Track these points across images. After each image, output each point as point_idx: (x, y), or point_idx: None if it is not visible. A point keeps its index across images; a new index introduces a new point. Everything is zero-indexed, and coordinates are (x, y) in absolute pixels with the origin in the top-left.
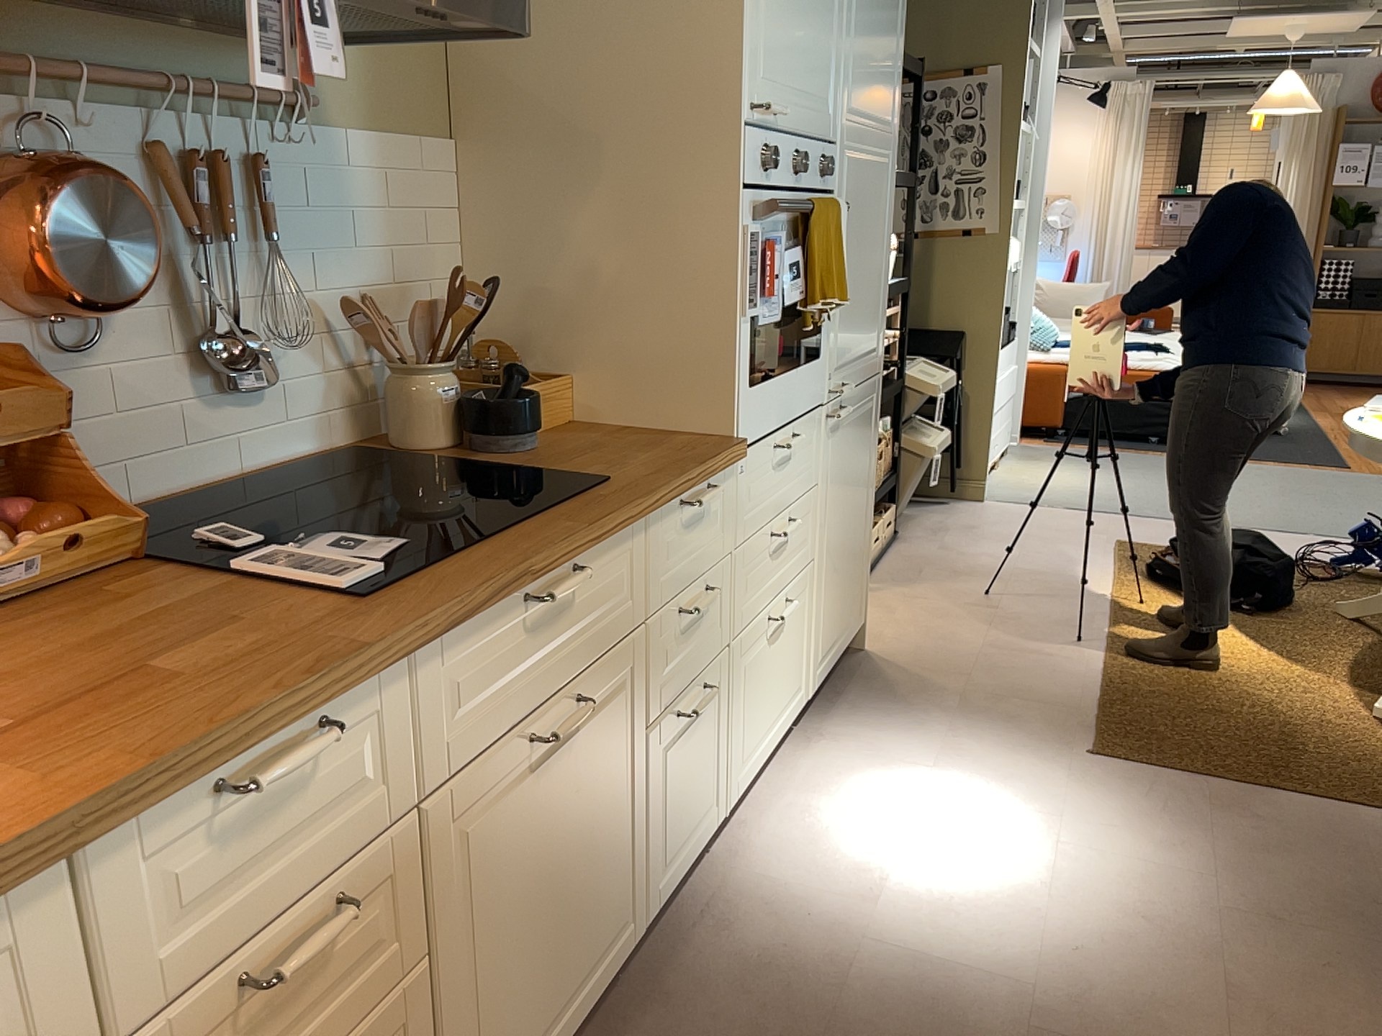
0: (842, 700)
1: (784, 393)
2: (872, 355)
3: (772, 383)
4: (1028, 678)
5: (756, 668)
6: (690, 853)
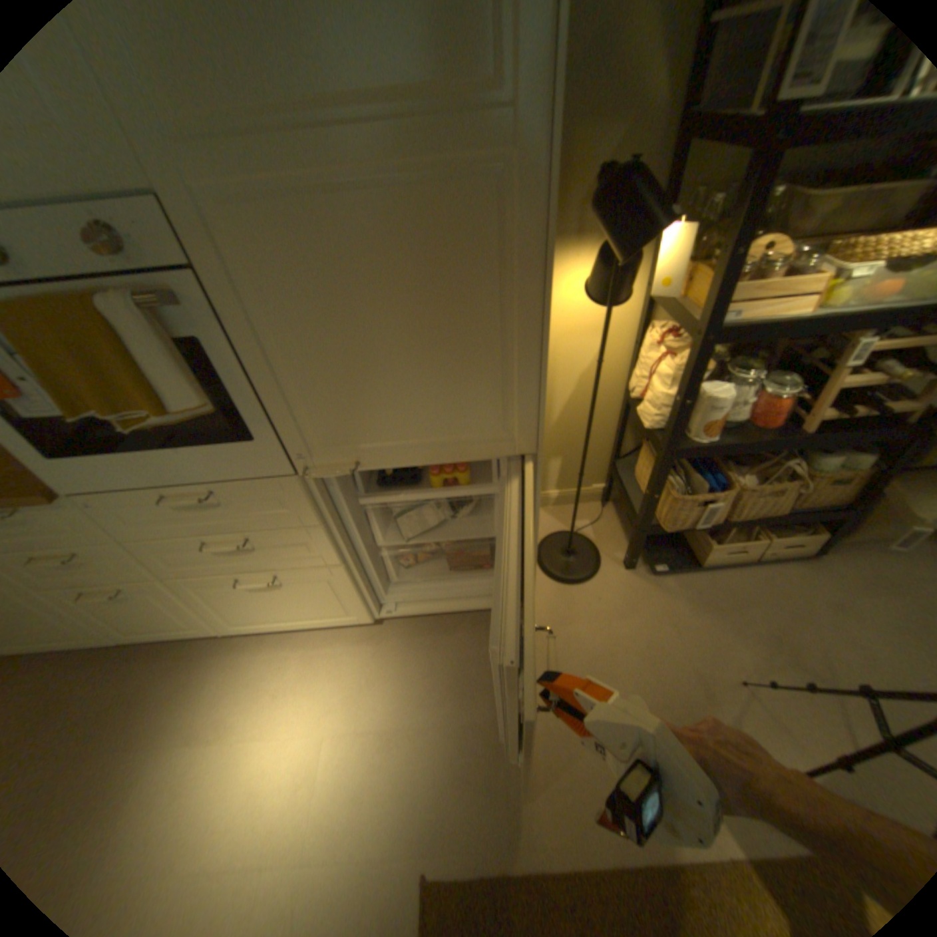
0: (436, 638)
1: (141, 466)
2: (478, 439)
3: (99, 460)
4: (556, 782)
5: (223, 597)
6: (163, 638)
